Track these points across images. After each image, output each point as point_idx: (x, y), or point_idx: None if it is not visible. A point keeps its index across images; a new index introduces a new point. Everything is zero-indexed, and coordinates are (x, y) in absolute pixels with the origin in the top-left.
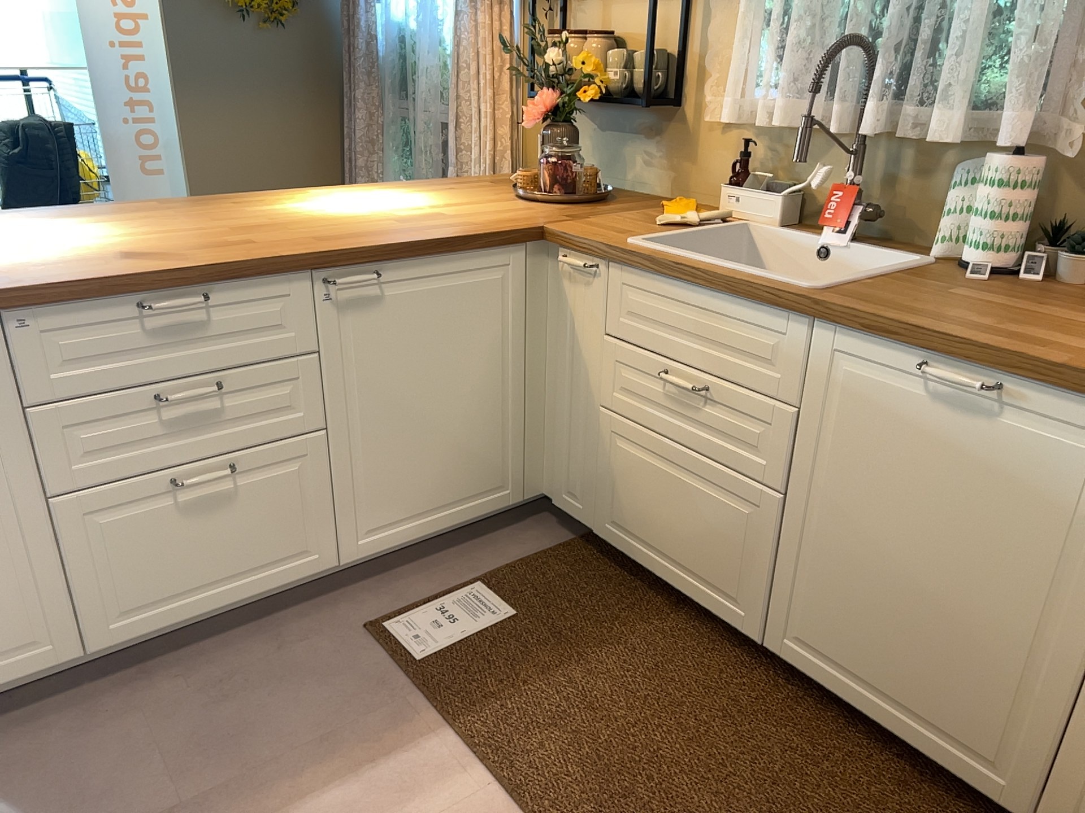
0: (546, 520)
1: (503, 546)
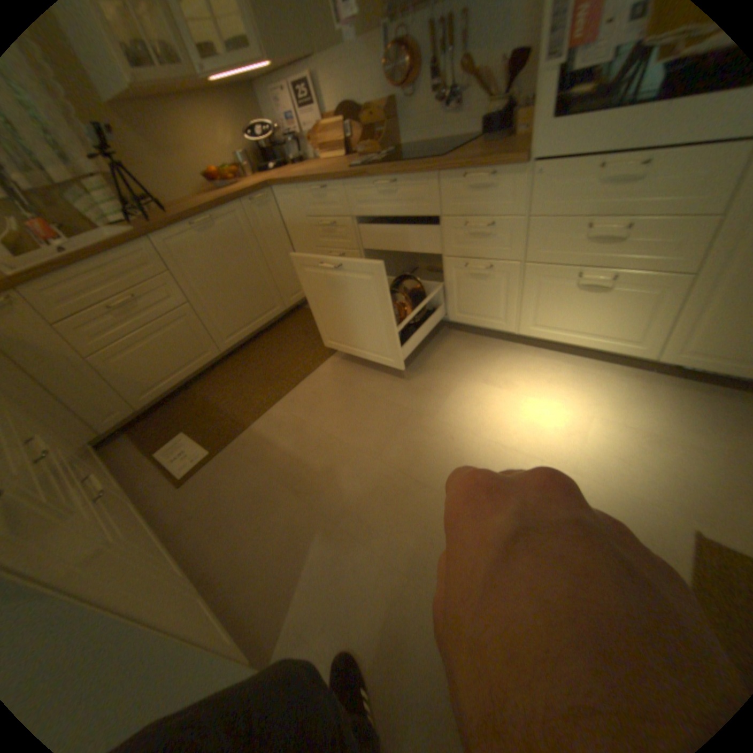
0: (100, 451)
1: (120, 459)
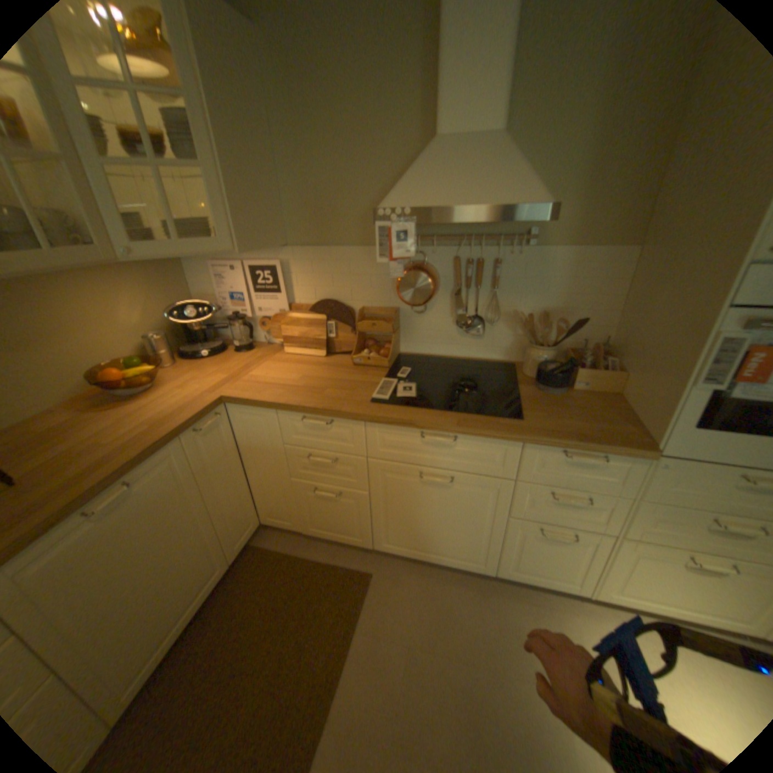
0: None
1: None
